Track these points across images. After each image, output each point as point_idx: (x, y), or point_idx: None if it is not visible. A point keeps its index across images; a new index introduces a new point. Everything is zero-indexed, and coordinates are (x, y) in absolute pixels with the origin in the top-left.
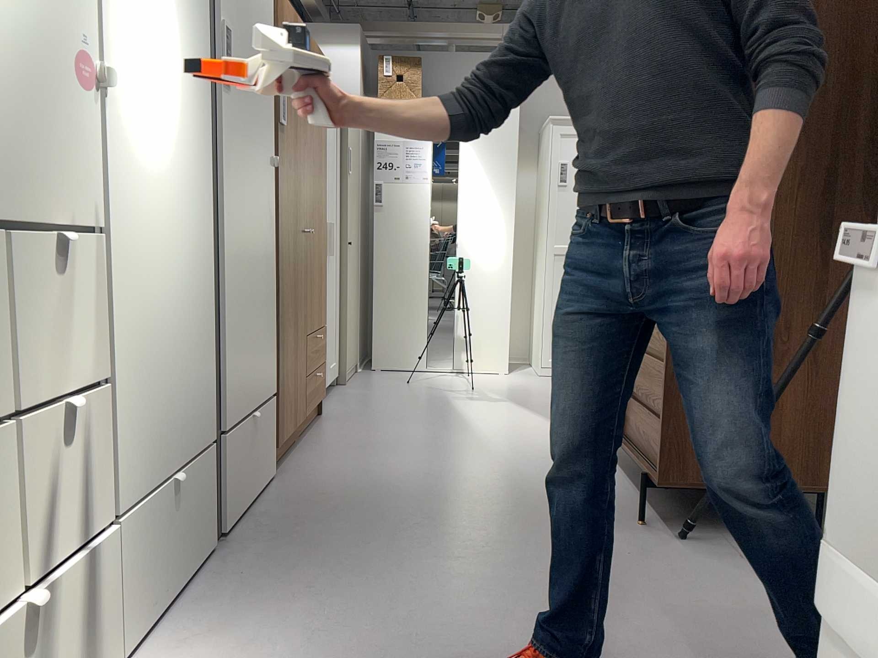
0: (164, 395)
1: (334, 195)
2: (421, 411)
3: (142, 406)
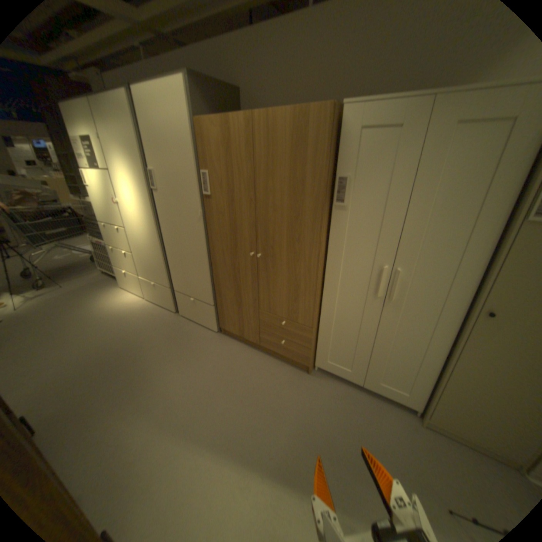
0: (147, 265)
1: (453, 244)
2: (301, 448)
3: (142, 263)
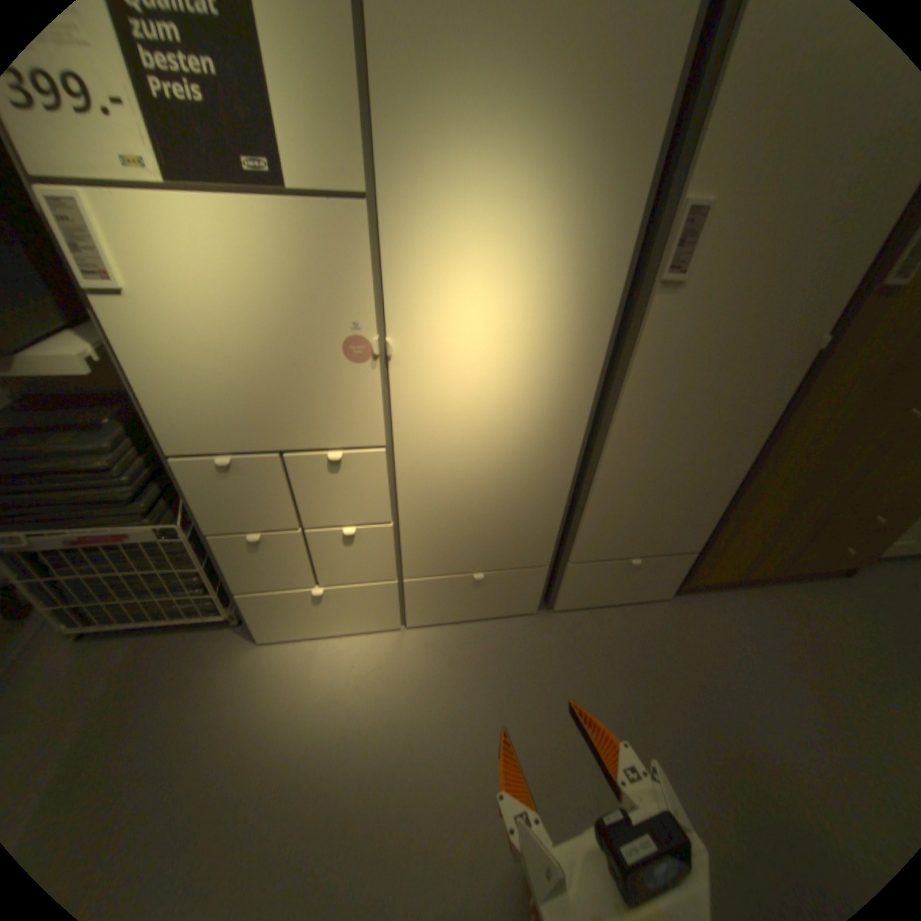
0: (472, 534)
1: None
2: None
3: (441, 537)
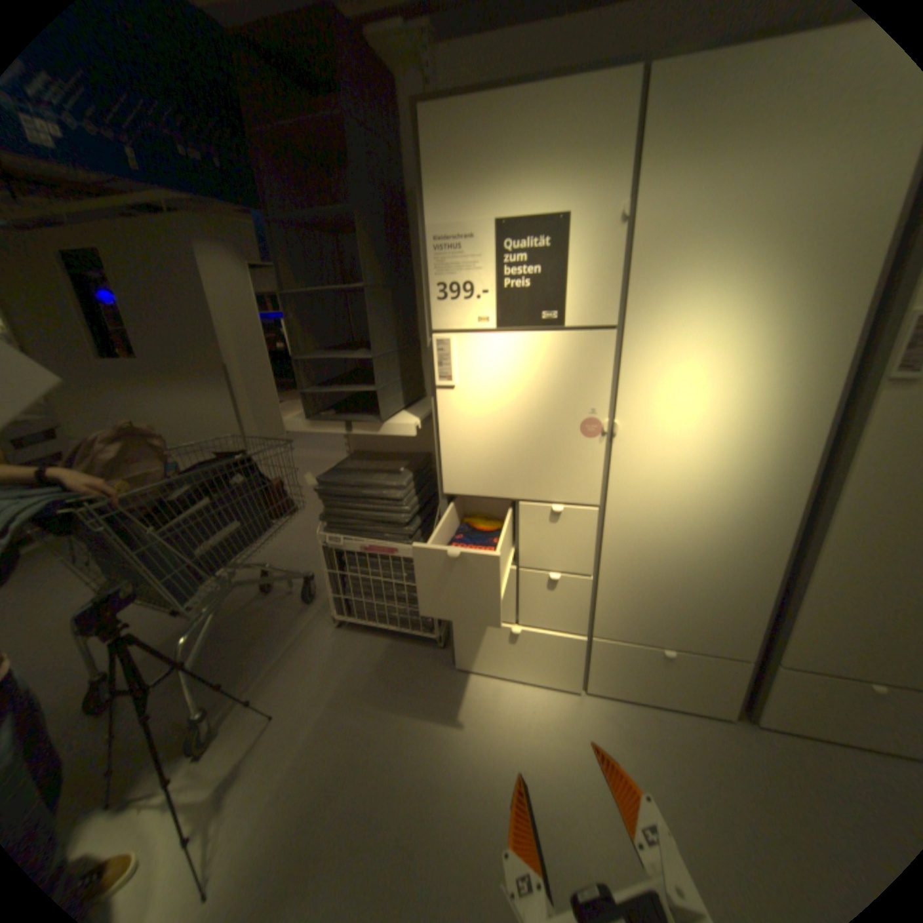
0: (668, 605)
1: None
2: None
3: (636, 601)
